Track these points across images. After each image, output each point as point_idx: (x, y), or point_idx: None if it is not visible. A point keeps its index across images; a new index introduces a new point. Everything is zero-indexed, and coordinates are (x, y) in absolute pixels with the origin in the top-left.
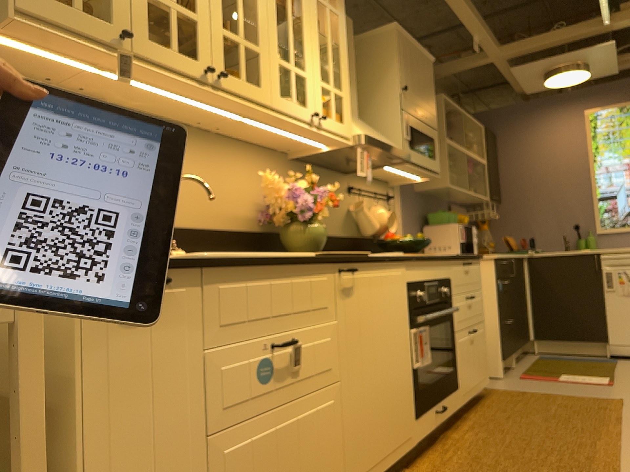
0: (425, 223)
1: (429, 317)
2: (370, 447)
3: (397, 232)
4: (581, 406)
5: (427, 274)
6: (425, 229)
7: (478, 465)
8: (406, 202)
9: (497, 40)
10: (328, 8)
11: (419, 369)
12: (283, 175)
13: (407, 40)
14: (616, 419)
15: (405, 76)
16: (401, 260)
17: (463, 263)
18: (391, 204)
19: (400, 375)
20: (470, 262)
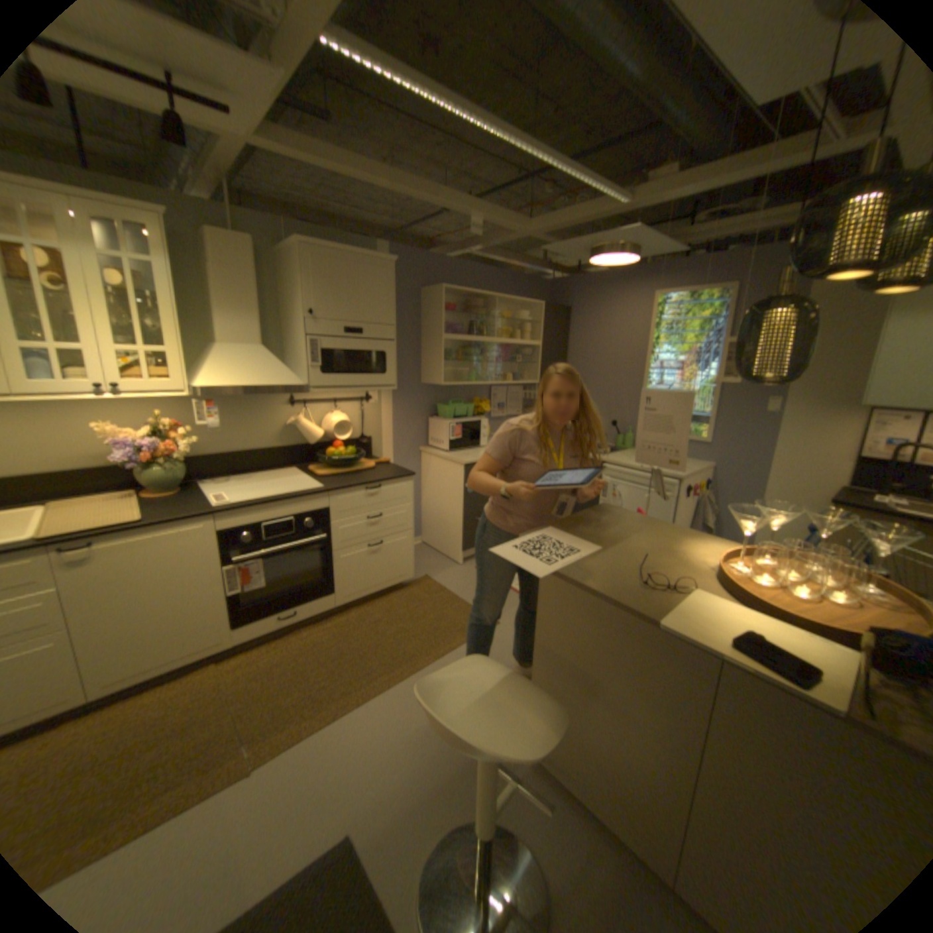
0: (437, 413)
1: (246, 557)
2: (133, 662)
3: (378, 429)
4: (452, 622)
5: (268, 515)
6: (431, 420)
7: (267, 673)
8: (400, 397)
9: (518, 215)
10: (127, 260)
11: (246, 592)
12: (170, 407)
13: (324, 251)
14: (447, 649)
15: (315, 296)
16: (199, 517)
17: (362, 489)
18: (361, 406)
19: (196, 605)
20: (382, 485)
